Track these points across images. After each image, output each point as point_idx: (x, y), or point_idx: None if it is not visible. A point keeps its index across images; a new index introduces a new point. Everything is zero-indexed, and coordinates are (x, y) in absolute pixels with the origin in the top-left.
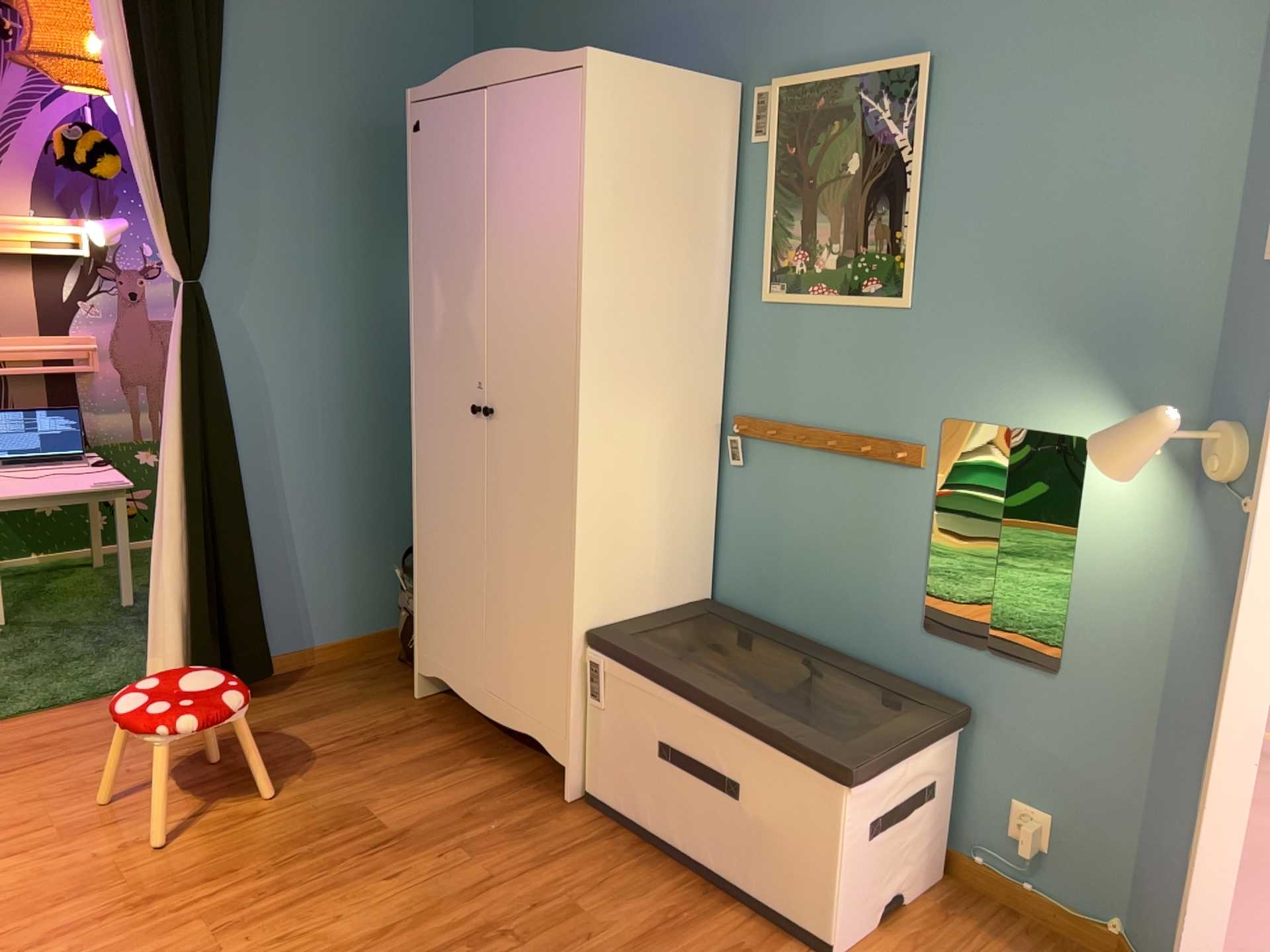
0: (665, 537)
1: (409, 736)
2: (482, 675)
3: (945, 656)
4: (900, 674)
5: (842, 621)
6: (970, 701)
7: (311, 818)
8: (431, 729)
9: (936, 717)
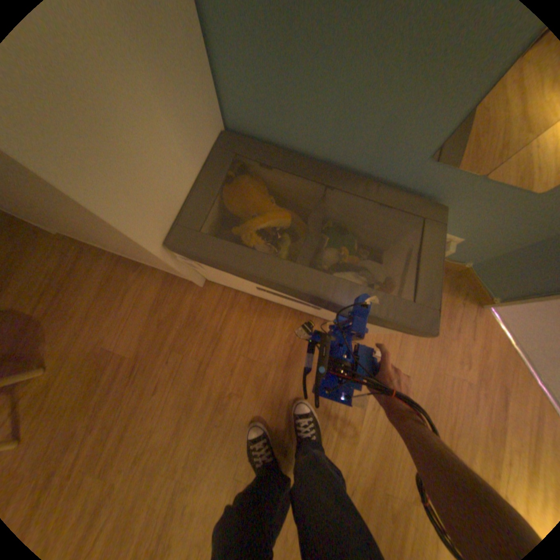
0: (176, 114)
1: (79, 273)
2: (94, 243)
3: (445, 176)
4: (397, 183)
5: (354, 147)
6: (448, 199)
7: (79, 373)
8: (87, 259)
9: (439, 233)
